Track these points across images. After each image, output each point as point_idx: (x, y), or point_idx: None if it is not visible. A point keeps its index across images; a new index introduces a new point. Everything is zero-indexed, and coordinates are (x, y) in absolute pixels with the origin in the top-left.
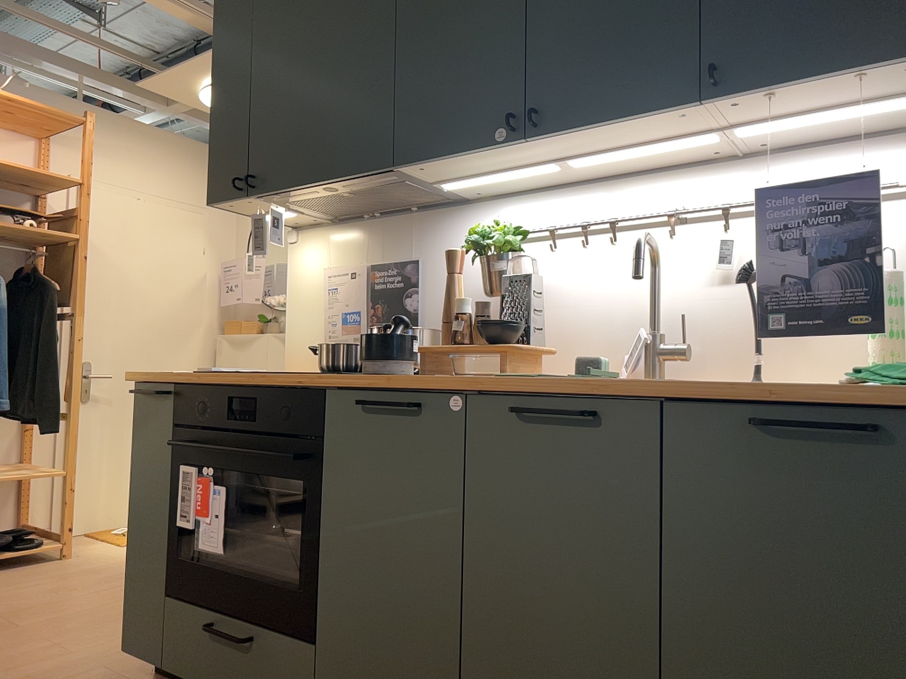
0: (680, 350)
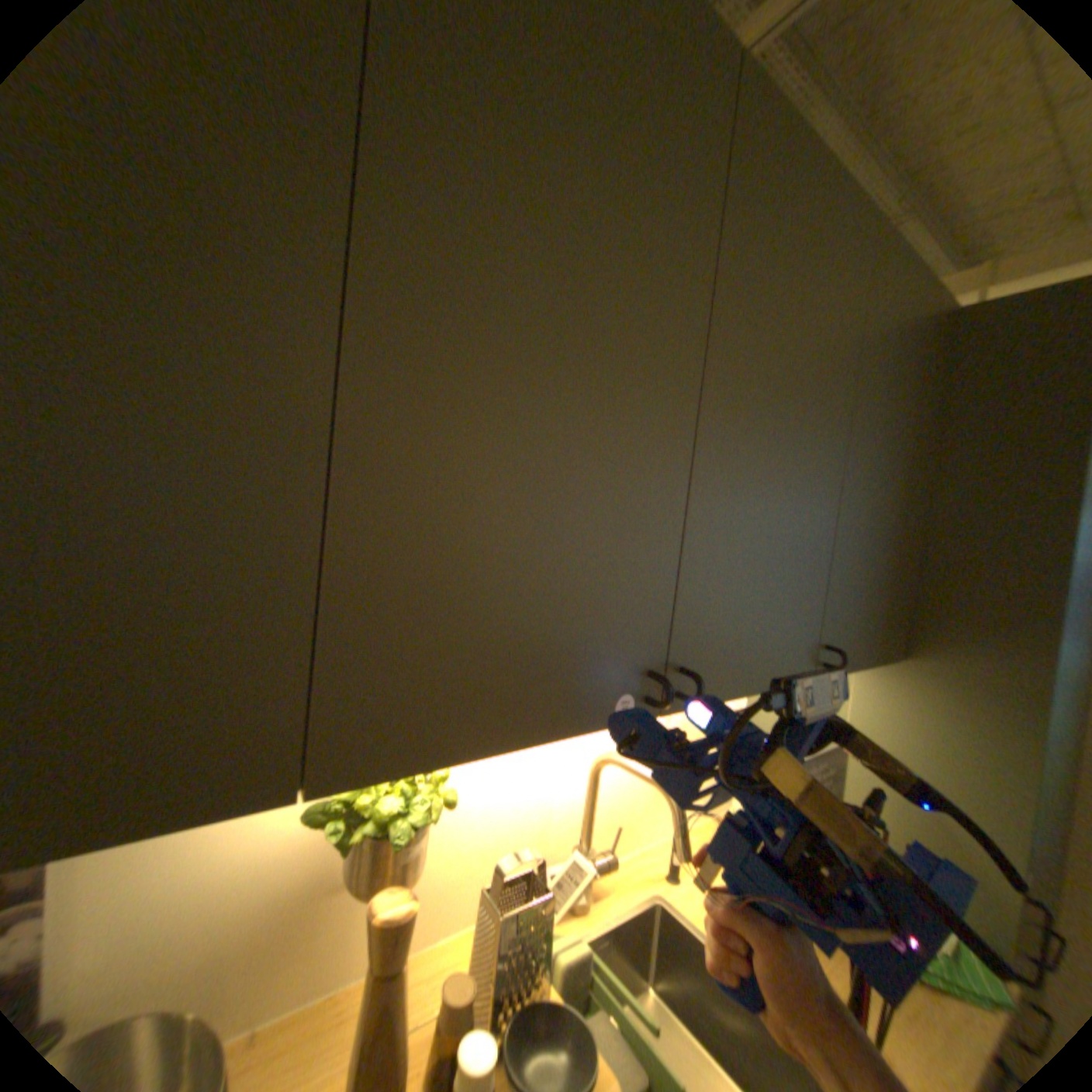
0: (614, 867)
